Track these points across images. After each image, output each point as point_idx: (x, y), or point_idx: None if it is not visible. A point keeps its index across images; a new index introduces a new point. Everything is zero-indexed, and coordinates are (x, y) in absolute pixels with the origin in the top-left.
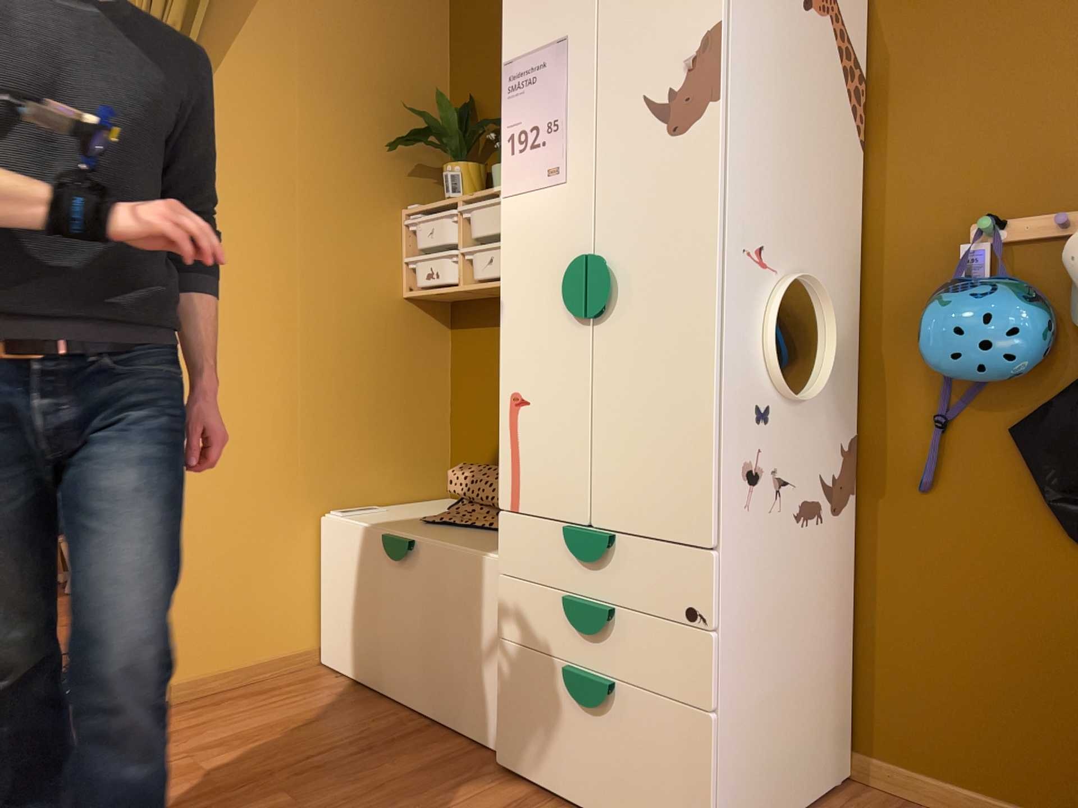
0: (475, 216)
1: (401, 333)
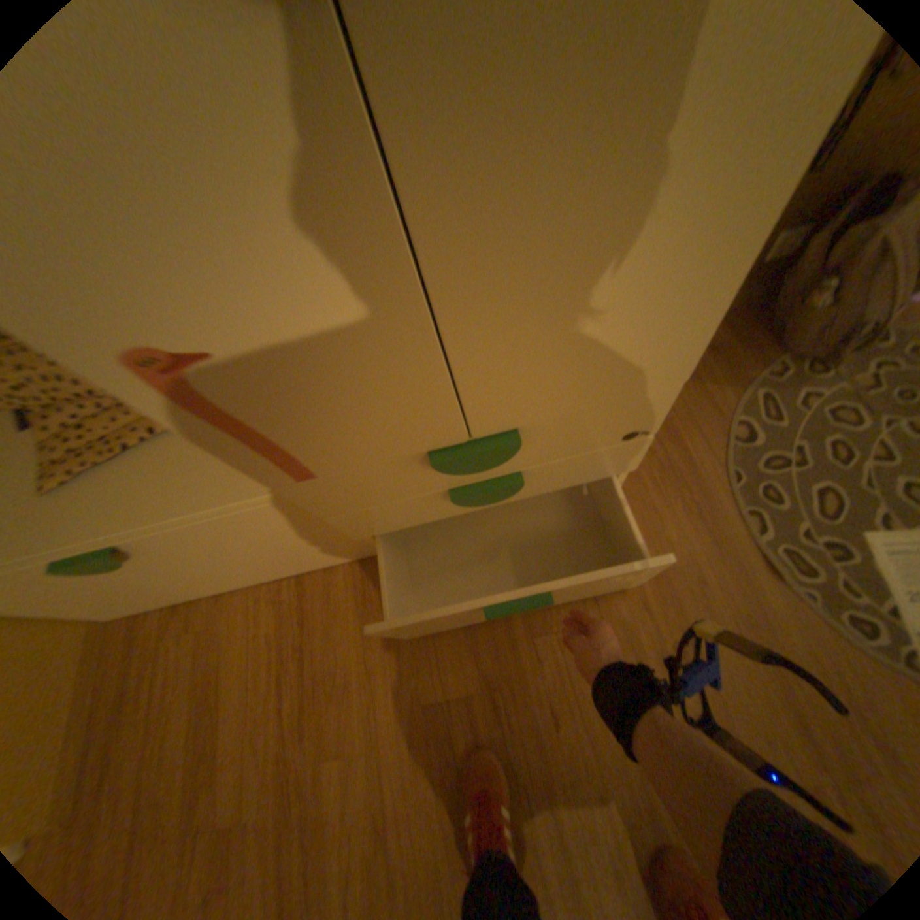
0: None
1: None
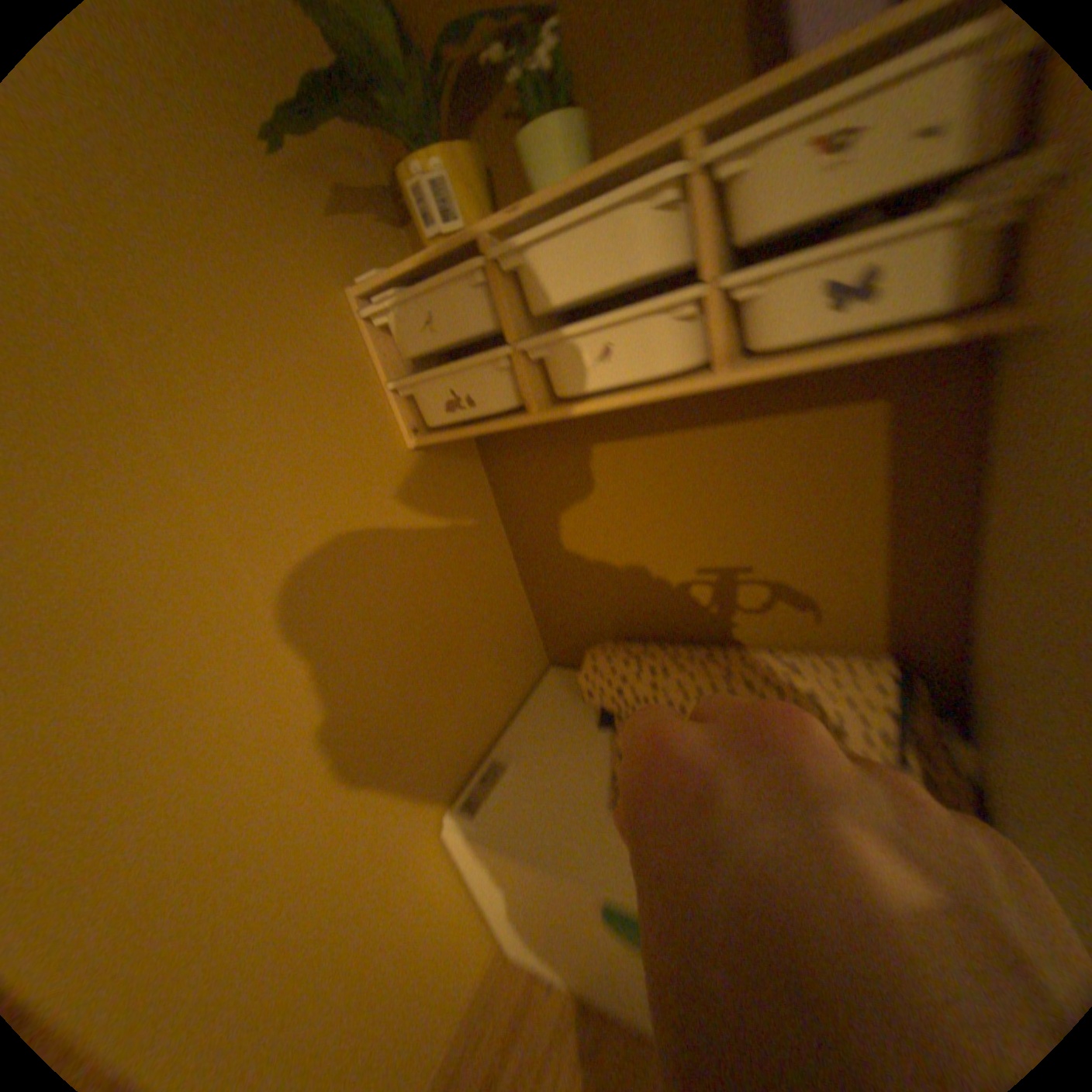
0: (534, 262)
1: (428, 507)
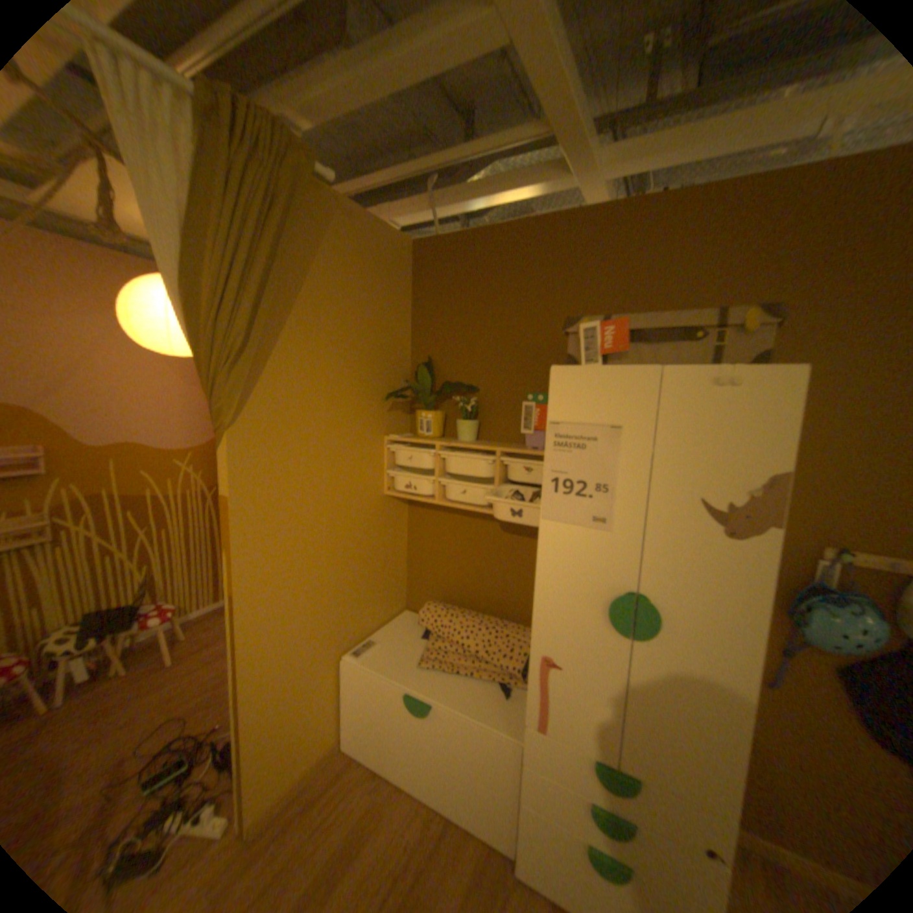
0: (450, 459)
1: (383, 519)
